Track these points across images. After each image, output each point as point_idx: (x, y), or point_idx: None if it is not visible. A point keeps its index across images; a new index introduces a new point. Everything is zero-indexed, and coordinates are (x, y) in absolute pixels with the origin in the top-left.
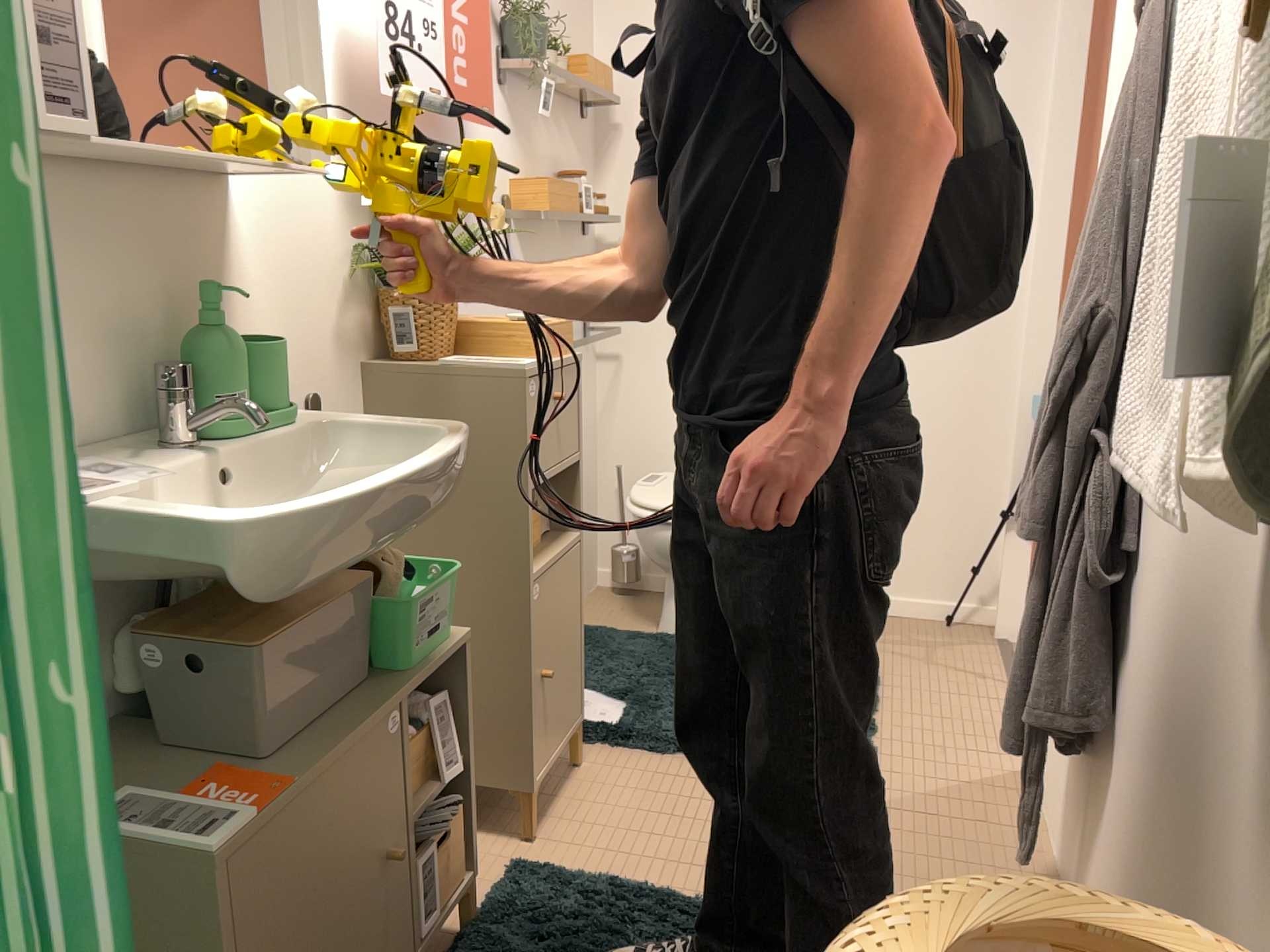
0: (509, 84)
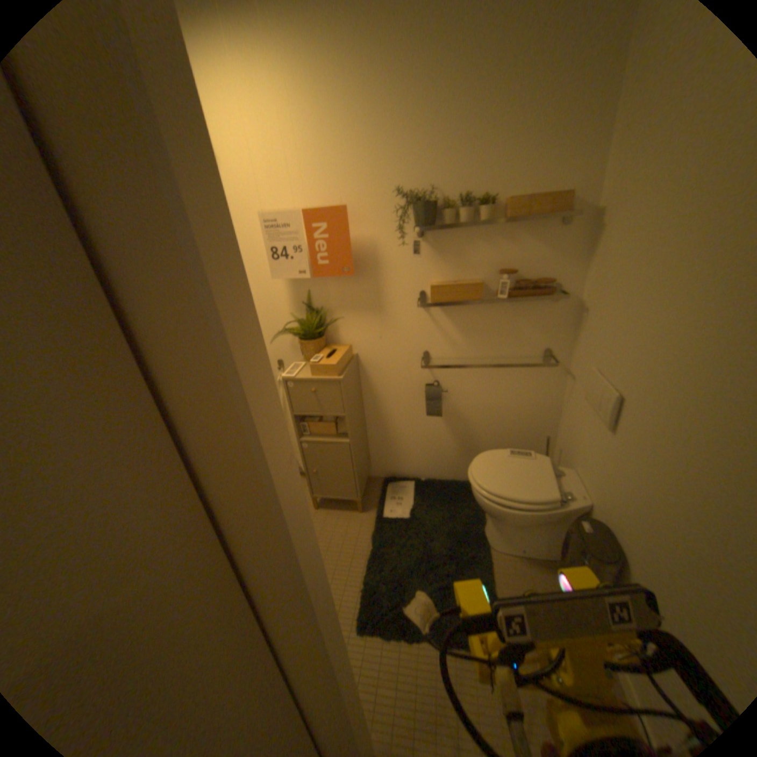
0: (431, 231)
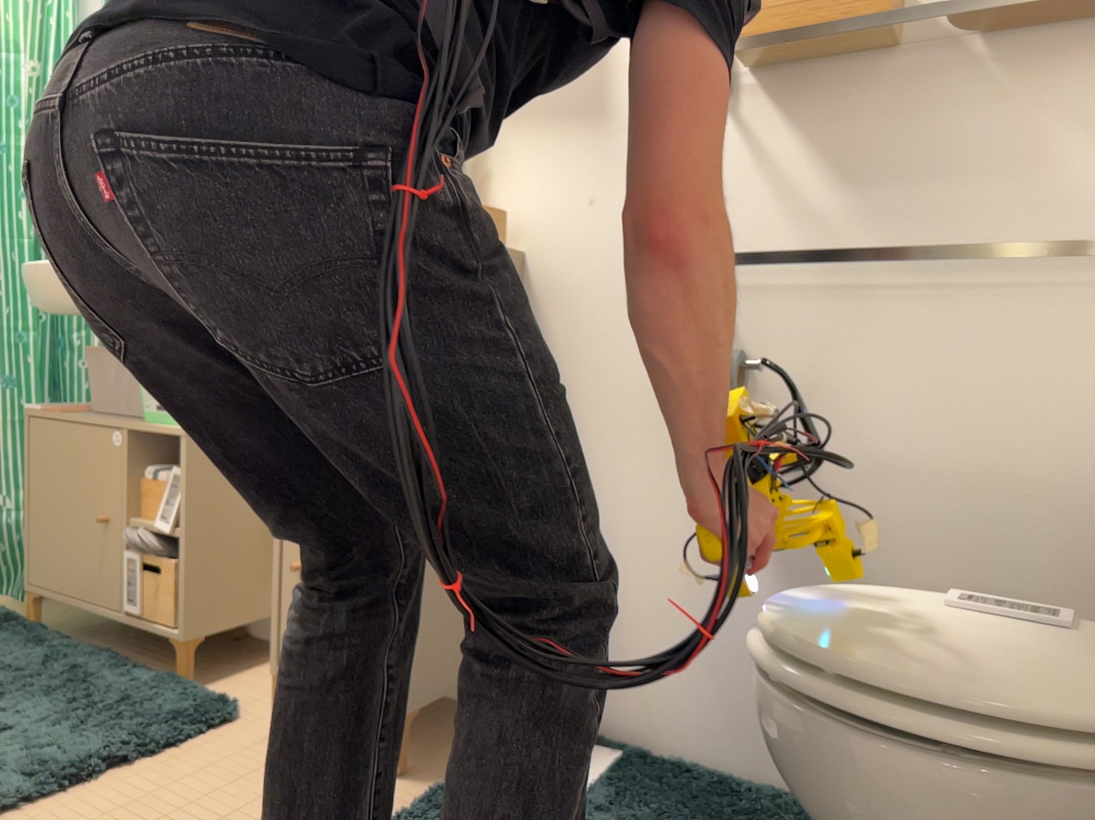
0: None
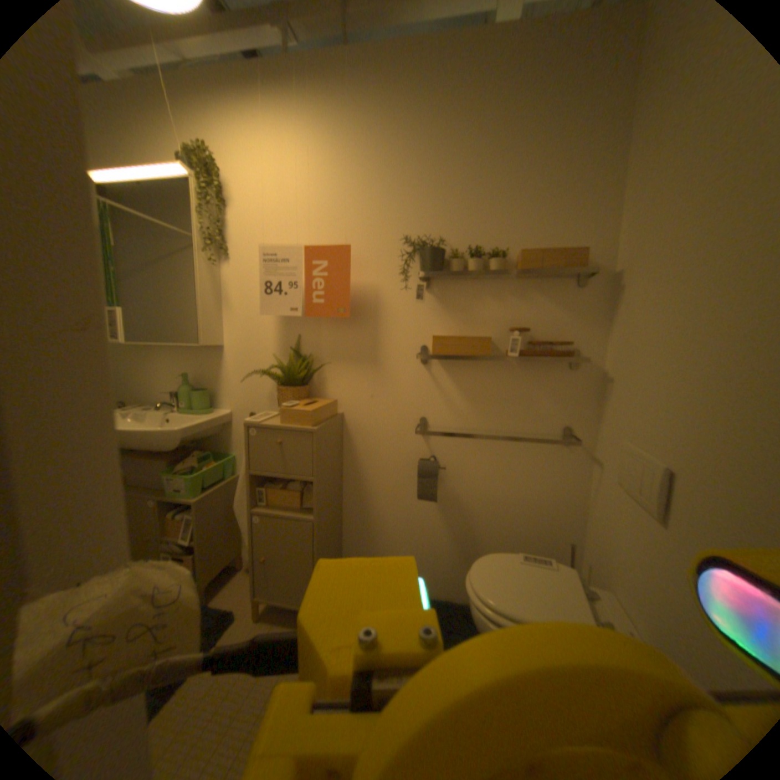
0: (439, 281)
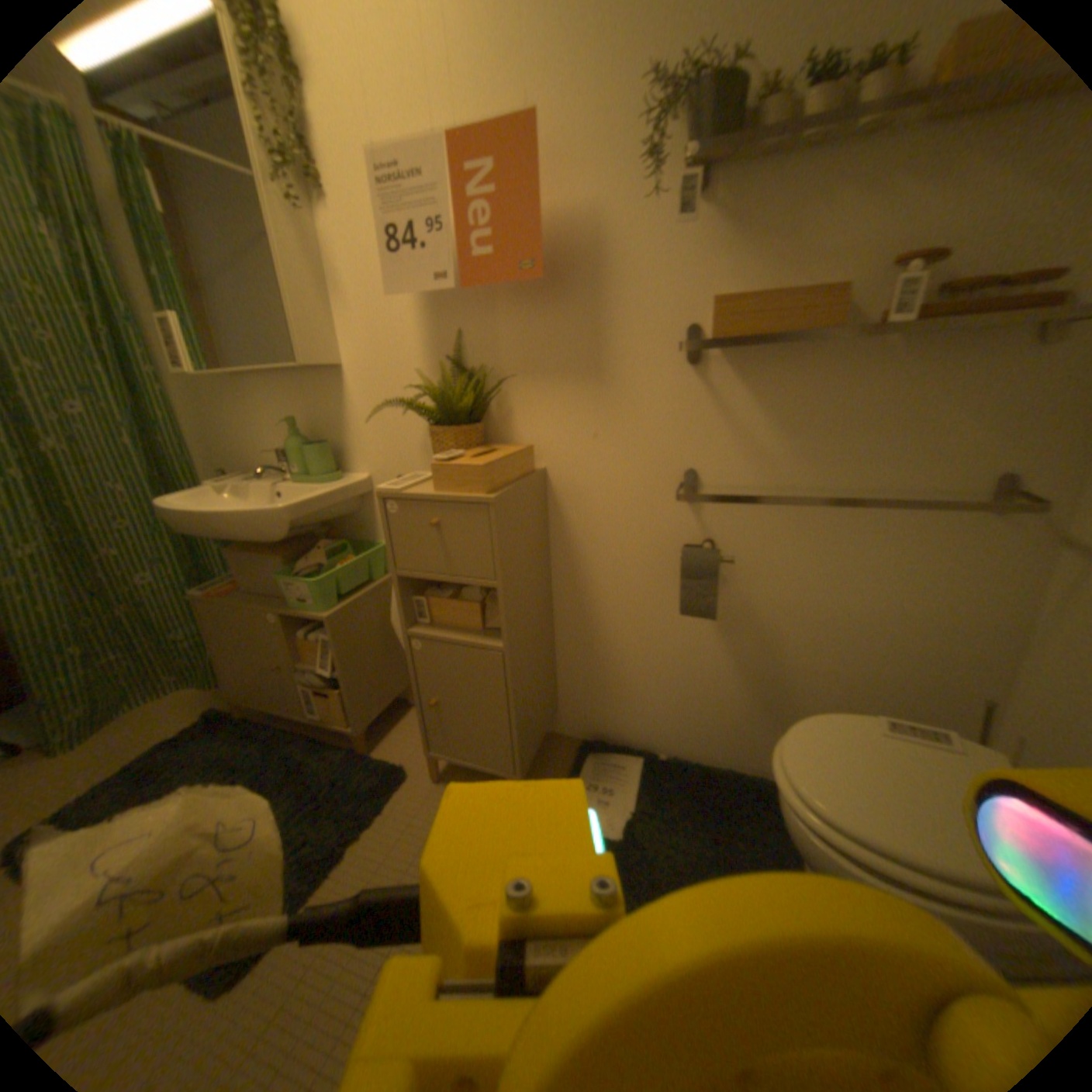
0: (733, 169)
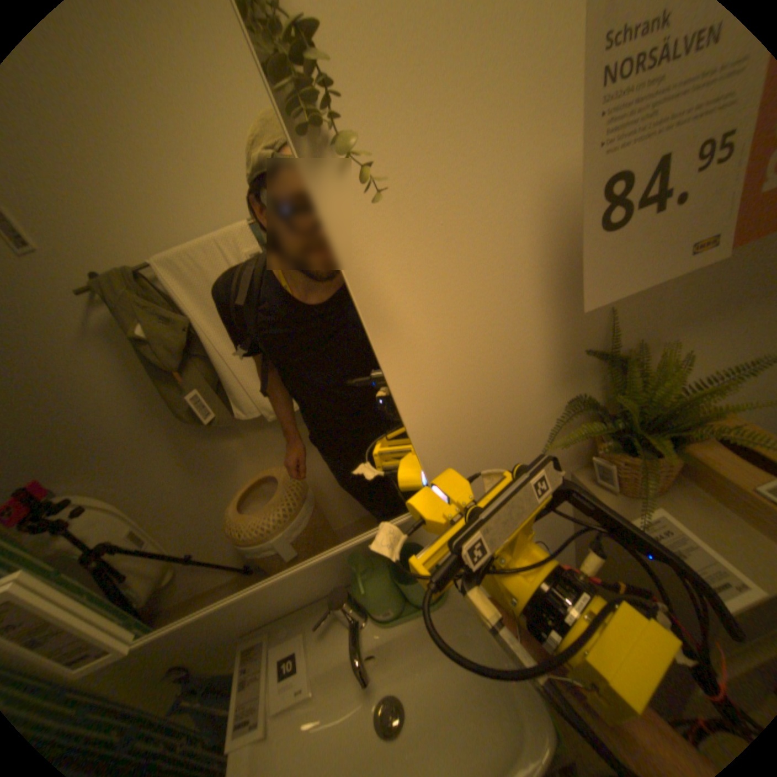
0: None
